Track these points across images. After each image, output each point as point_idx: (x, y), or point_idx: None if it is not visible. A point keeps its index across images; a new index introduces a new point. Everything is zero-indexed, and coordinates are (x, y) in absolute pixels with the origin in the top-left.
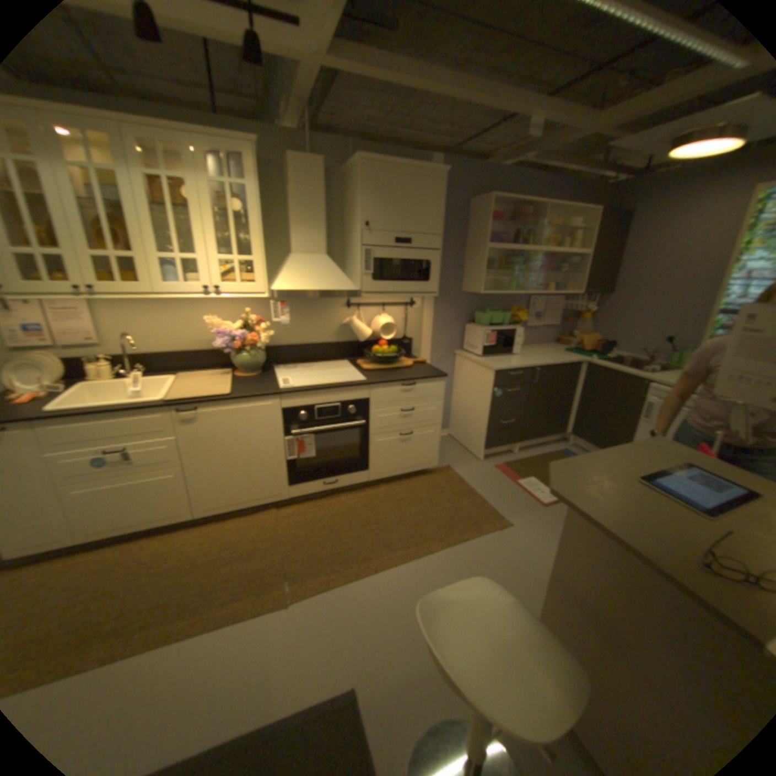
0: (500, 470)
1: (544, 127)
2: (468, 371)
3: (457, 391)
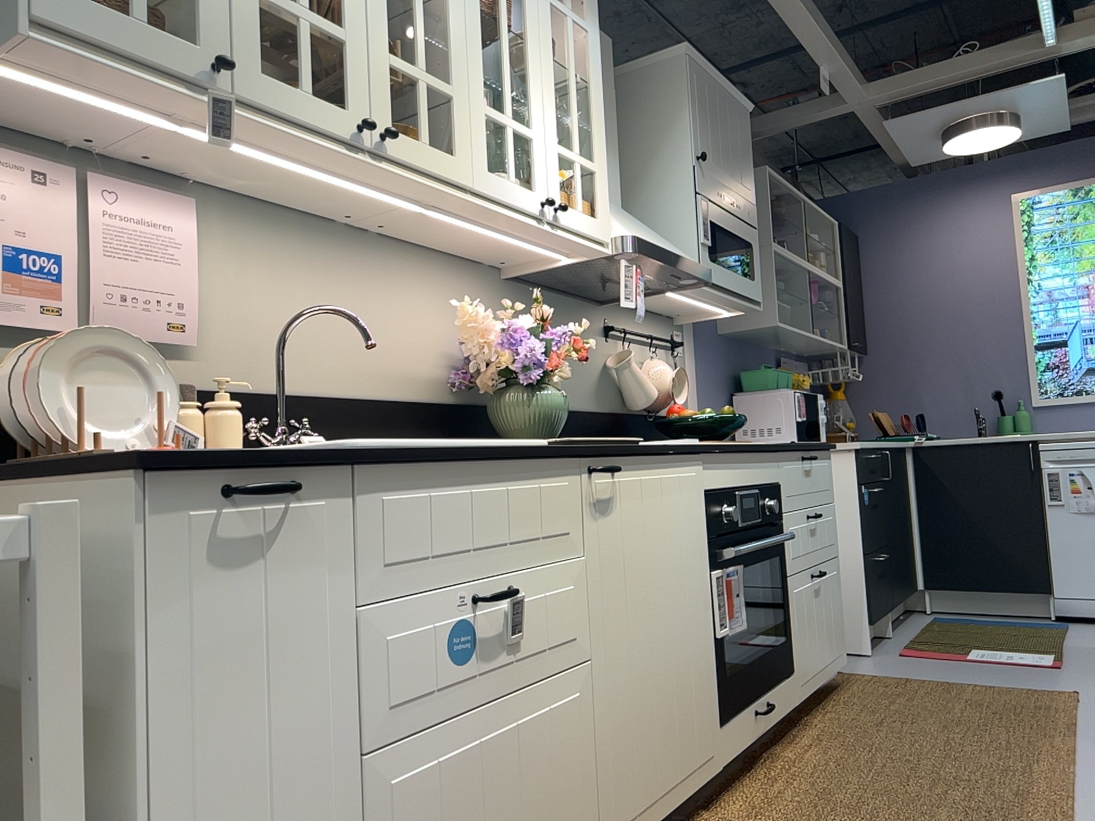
0: (915, 655)
1: (829, 85)
2: None
3: None
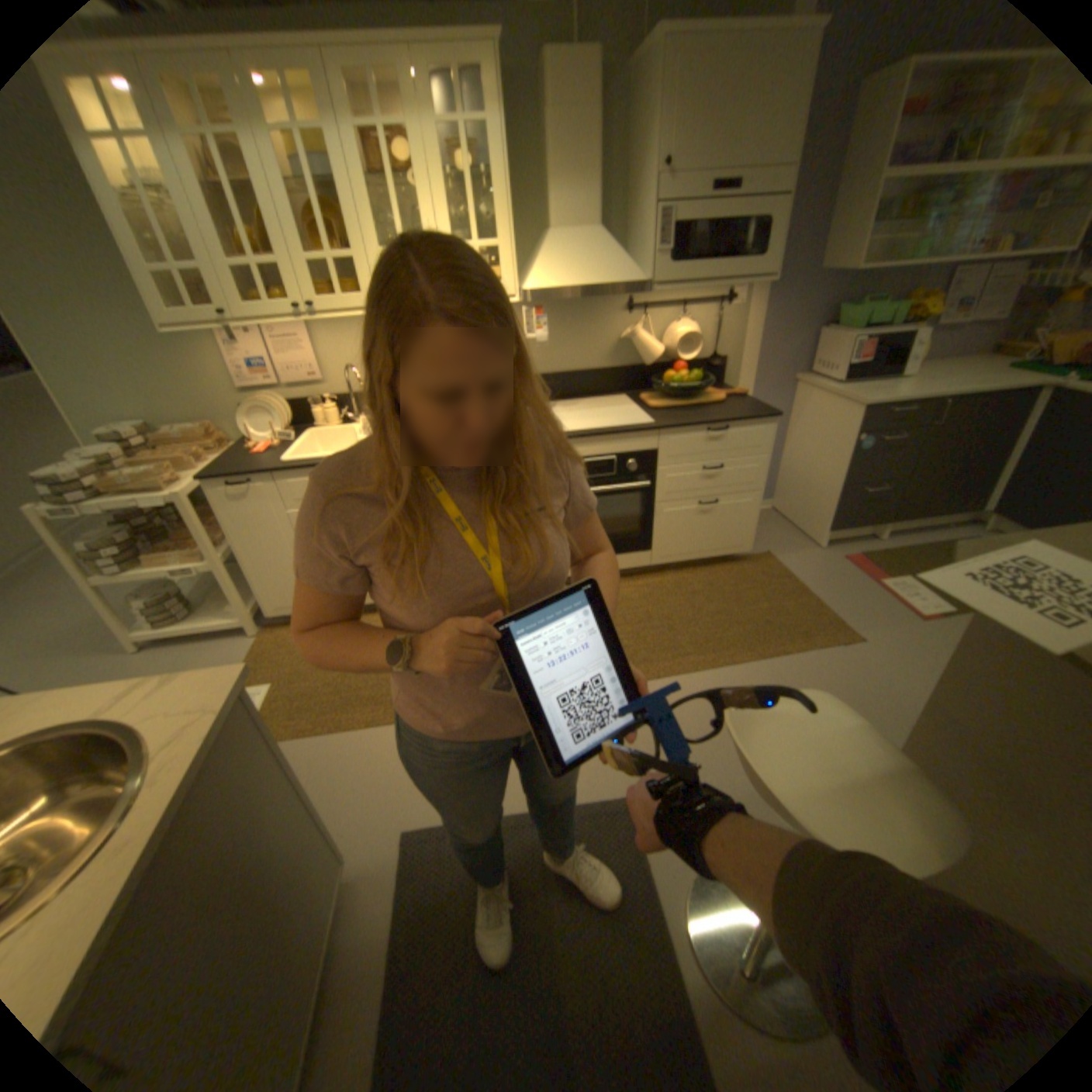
0: (852, 563)
1: None
2: (816, 408)
3: (793, 441)
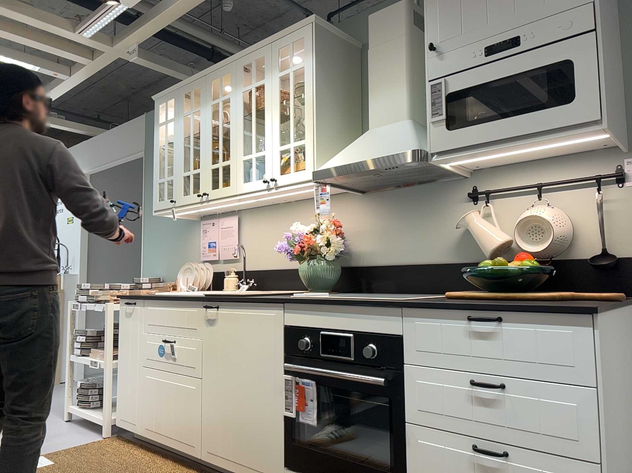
0: None
1: None
2: None
3: None
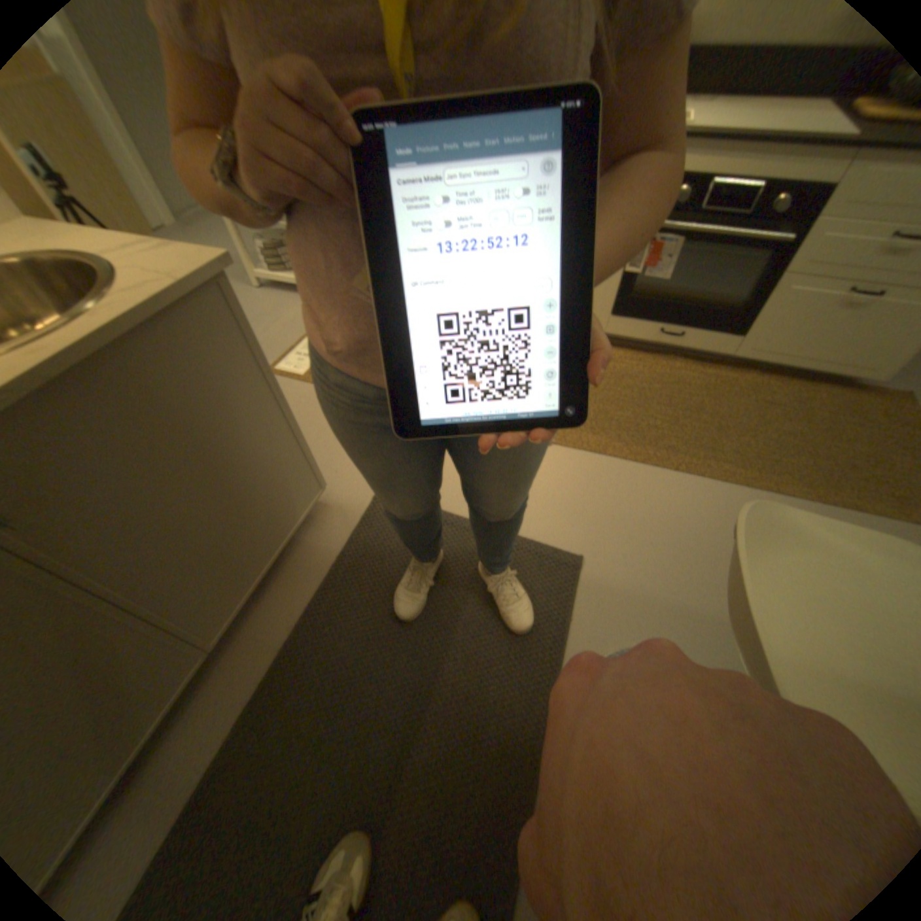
0: None
1: None
2: None
3: None
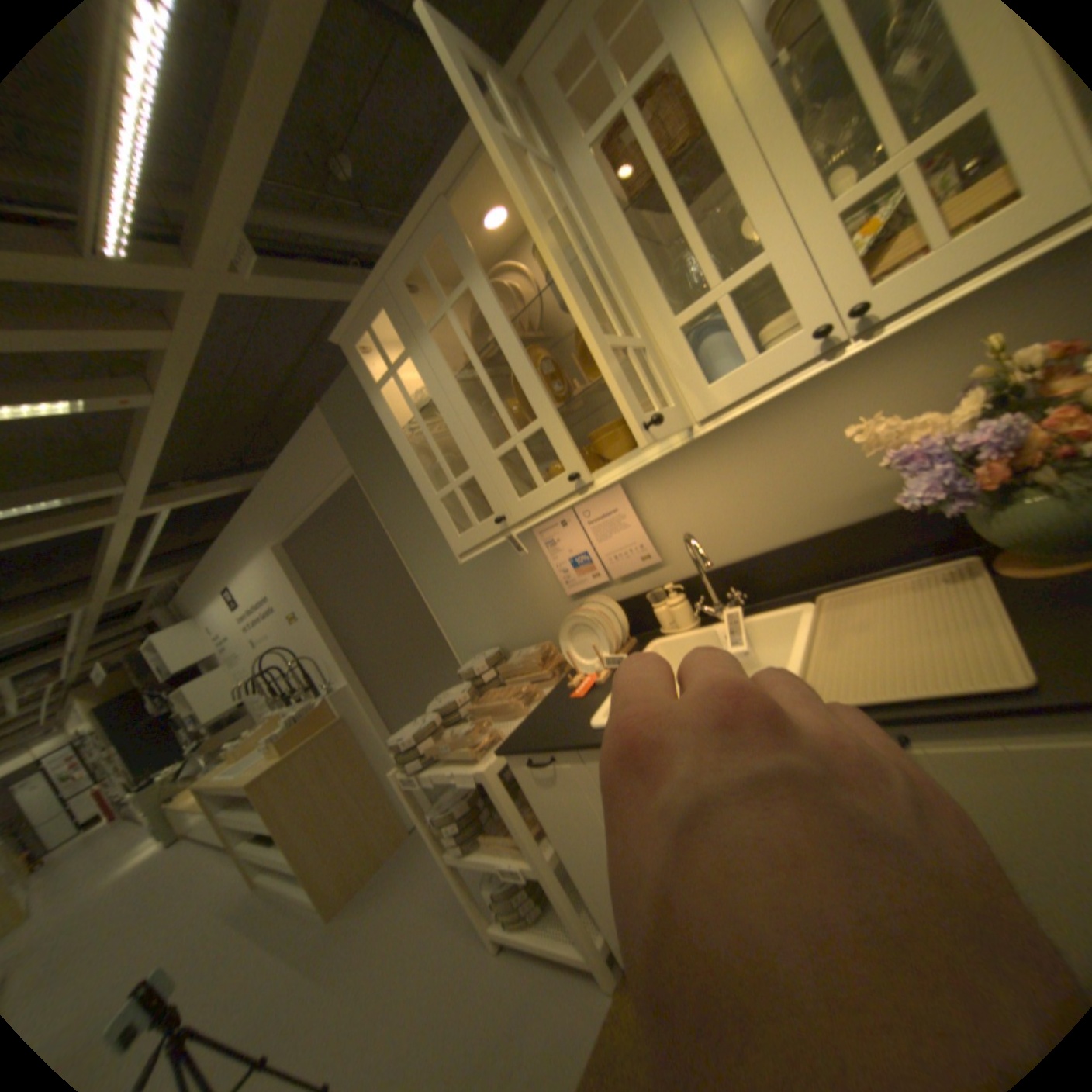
0: None
1: None
2: None
3: None
